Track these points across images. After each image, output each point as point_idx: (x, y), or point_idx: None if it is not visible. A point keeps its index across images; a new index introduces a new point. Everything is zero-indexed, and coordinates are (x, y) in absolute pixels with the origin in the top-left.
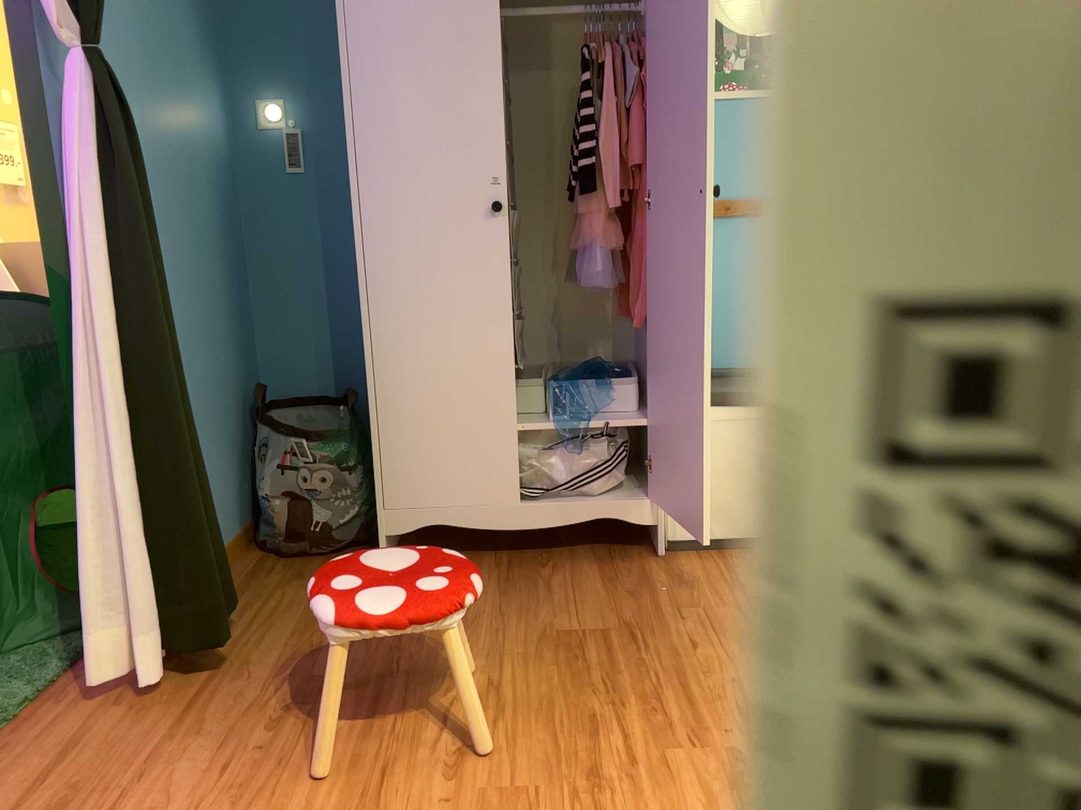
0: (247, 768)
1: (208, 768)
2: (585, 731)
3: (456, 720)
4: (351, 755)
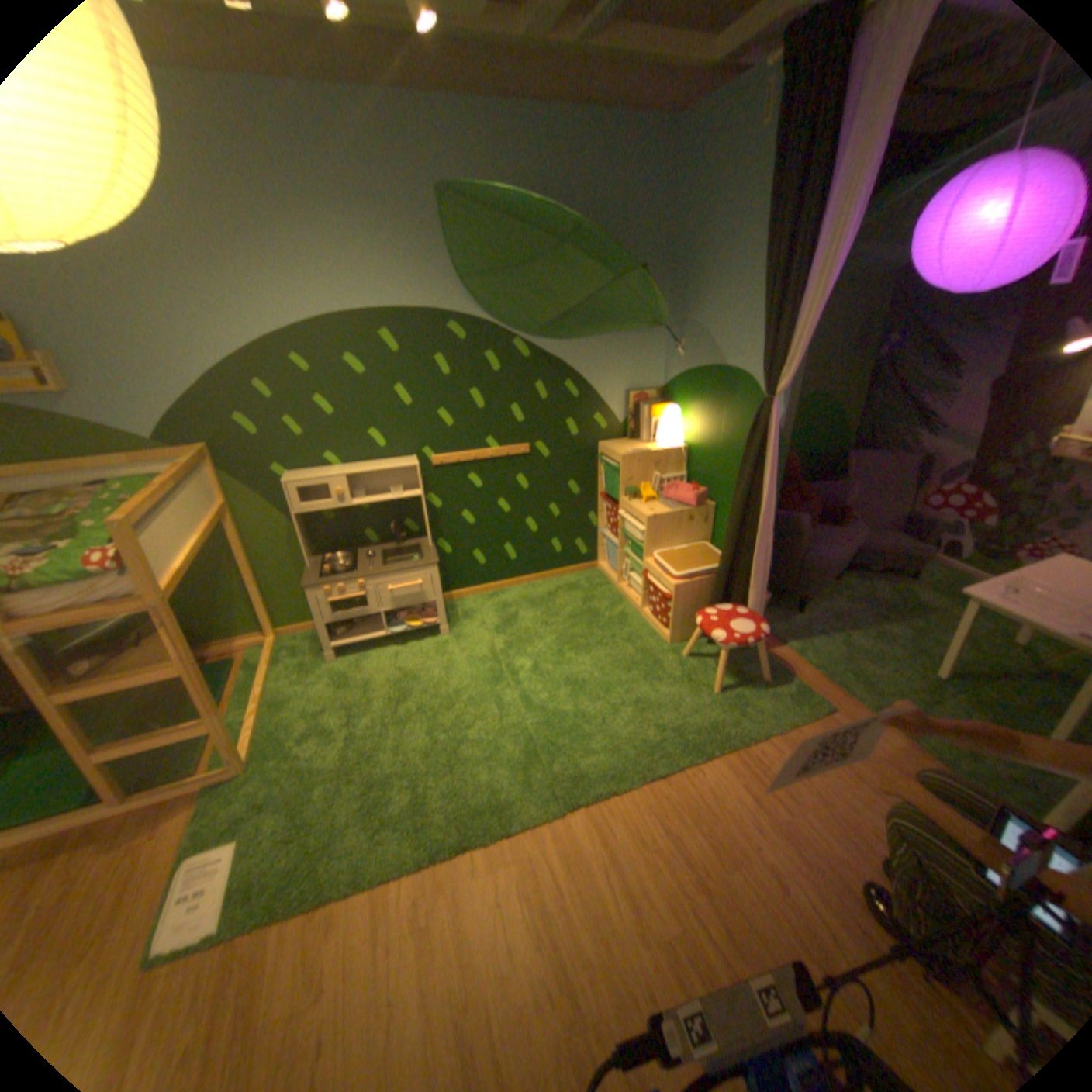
0: (864, 848)
1: (880, 841)
2: (732, 952)
3: (812, 934)
4: (831, 877)
